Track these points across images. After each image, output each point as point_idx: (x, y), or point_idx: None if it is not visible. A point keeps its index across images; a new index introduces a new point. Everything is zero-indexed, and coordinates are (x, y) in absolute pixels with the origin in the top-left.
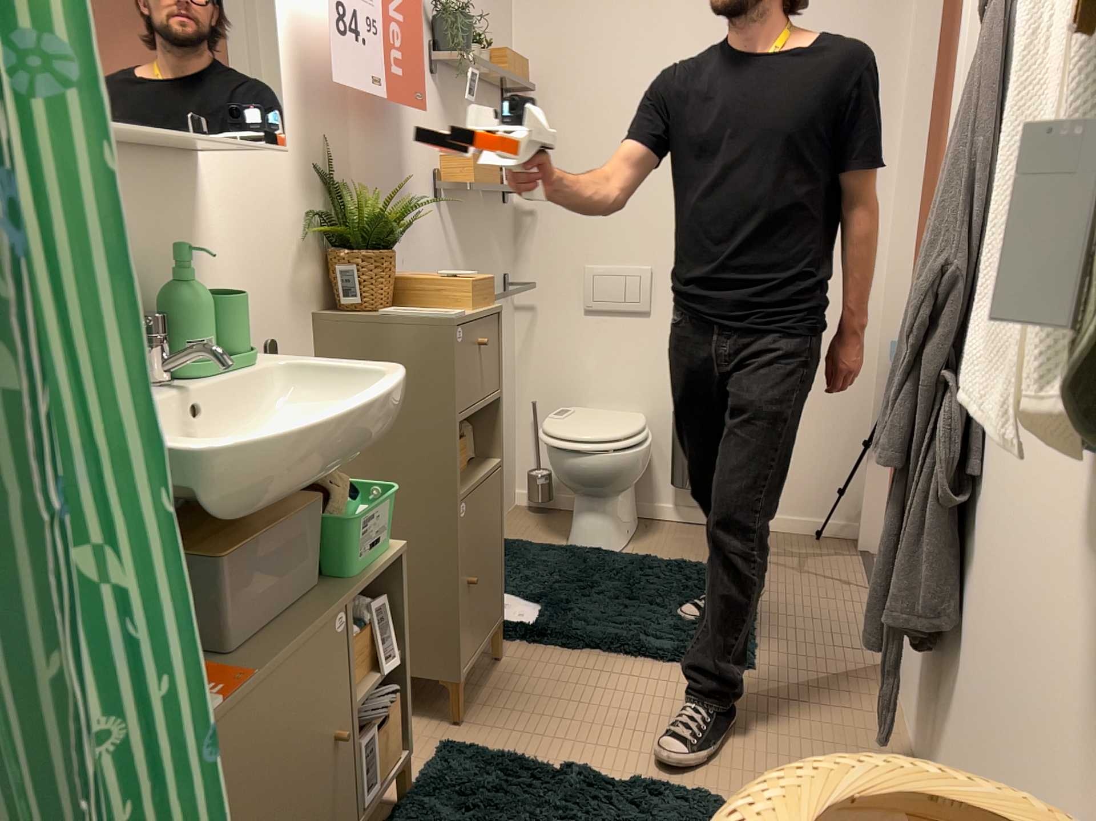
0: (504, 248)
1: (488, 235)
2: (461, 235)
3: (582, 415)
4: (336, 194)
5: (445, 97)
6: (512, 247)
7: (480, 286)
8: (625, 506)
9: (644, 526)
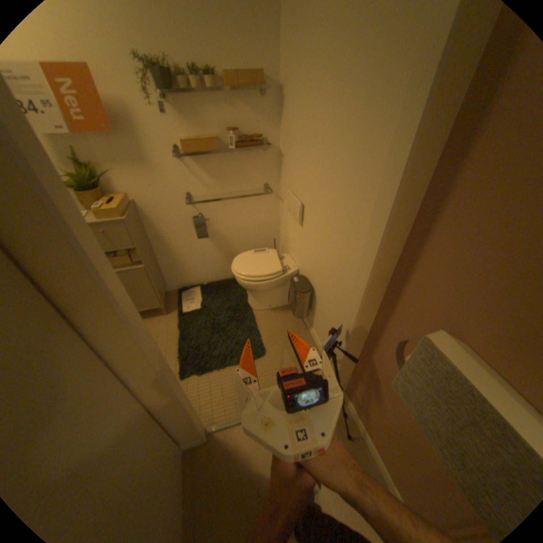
0: (263, 170)
1: (240, 166)
2: (205, 170)
3: (265, 255)
4: (76, 166)
5: (177, 104)
6: (274, 169)
7: (99, 212)
8: (267, 296)
9: (288, 306)
